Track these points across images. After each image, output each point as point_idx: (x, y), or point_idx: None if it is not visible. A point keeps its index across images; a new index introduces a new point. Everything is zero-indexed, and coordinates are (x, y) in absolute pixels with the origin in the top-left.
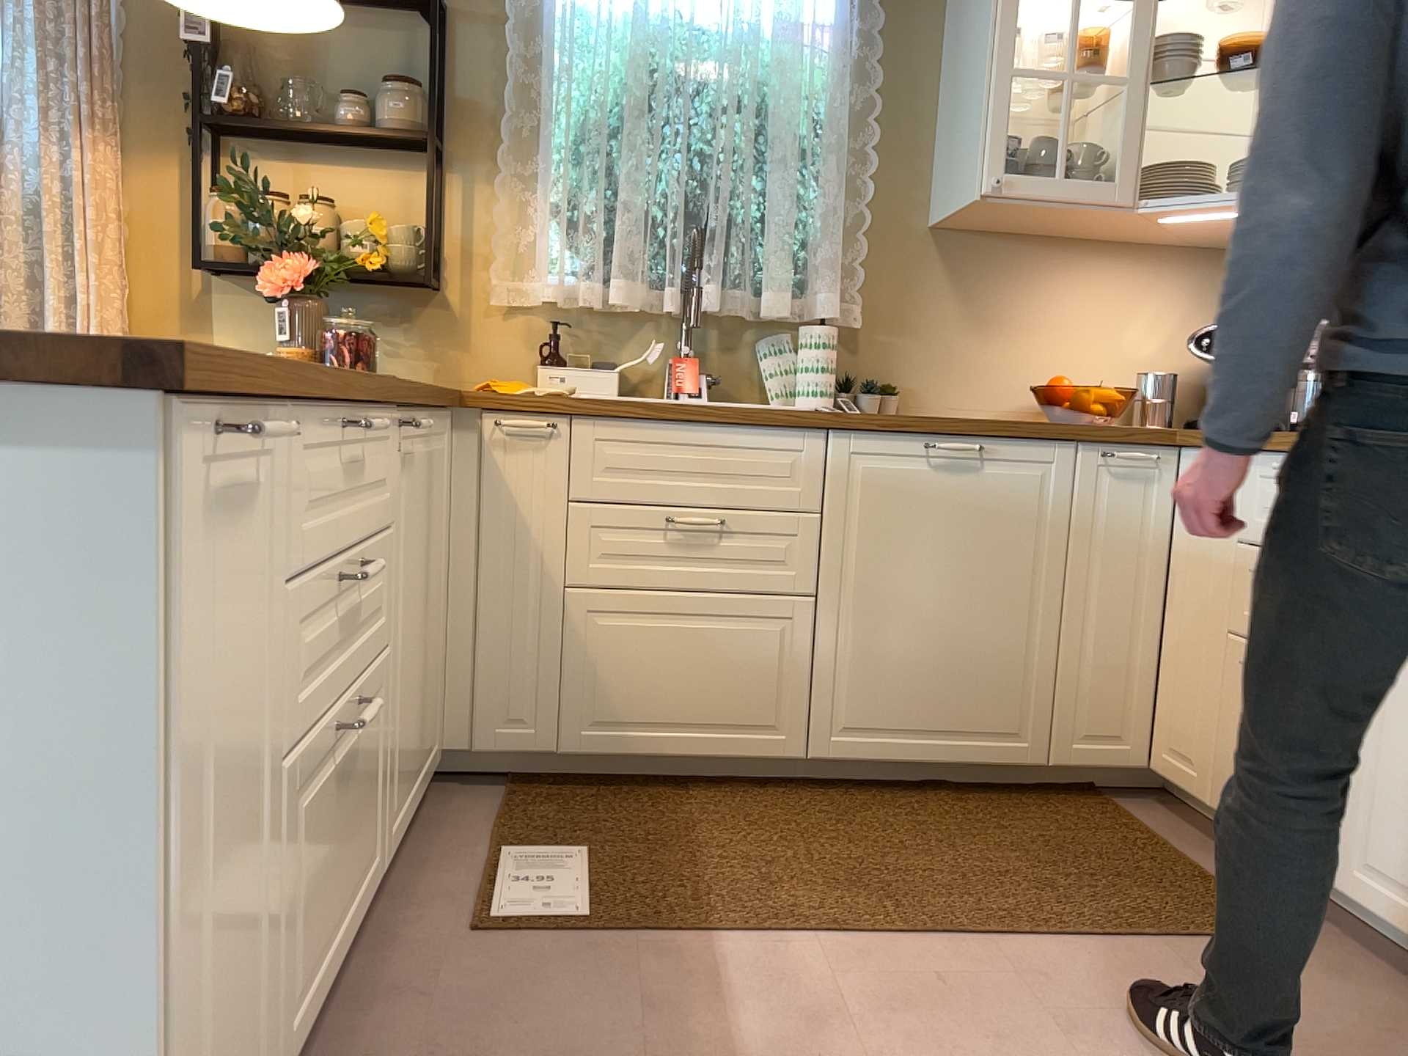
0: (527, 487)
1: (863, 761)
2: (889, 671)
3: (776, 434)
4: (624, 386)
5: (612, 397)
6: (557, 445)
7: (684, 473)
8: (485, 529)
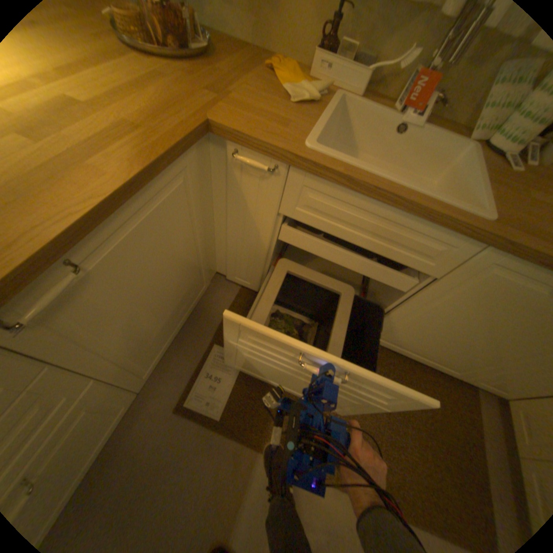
0: (255, 198)
1: (381, 346)
2: (418, 338)
3: (445, 233)
4: (376, 78)
5: (360, 93)
6: (278, 181)
7: (360, 228)
8: (231, 210)
